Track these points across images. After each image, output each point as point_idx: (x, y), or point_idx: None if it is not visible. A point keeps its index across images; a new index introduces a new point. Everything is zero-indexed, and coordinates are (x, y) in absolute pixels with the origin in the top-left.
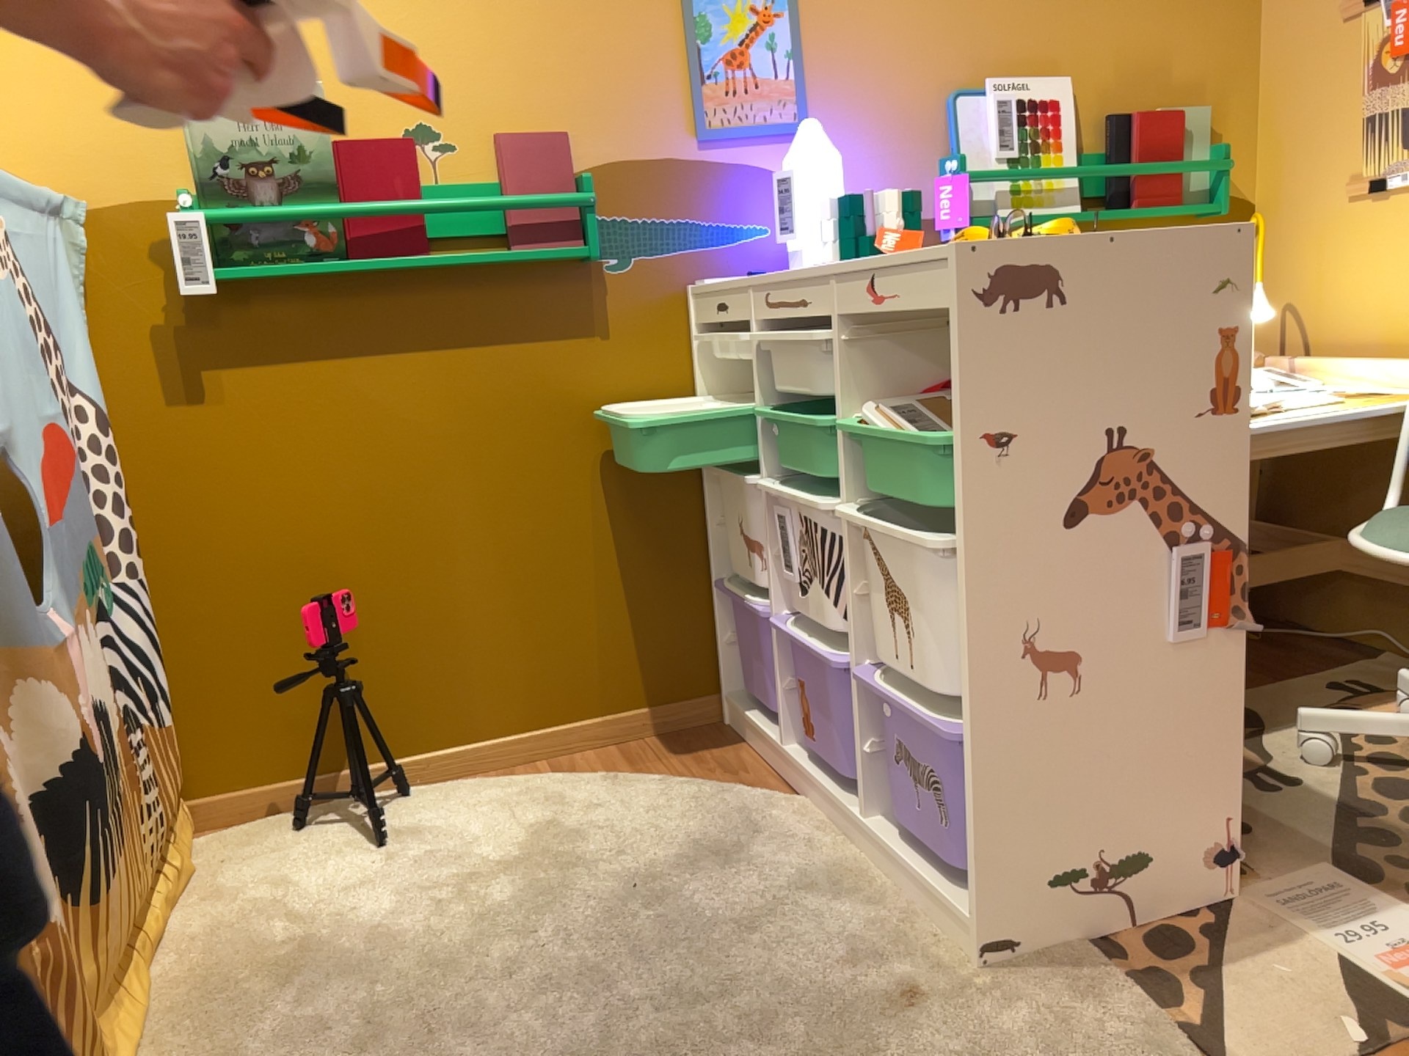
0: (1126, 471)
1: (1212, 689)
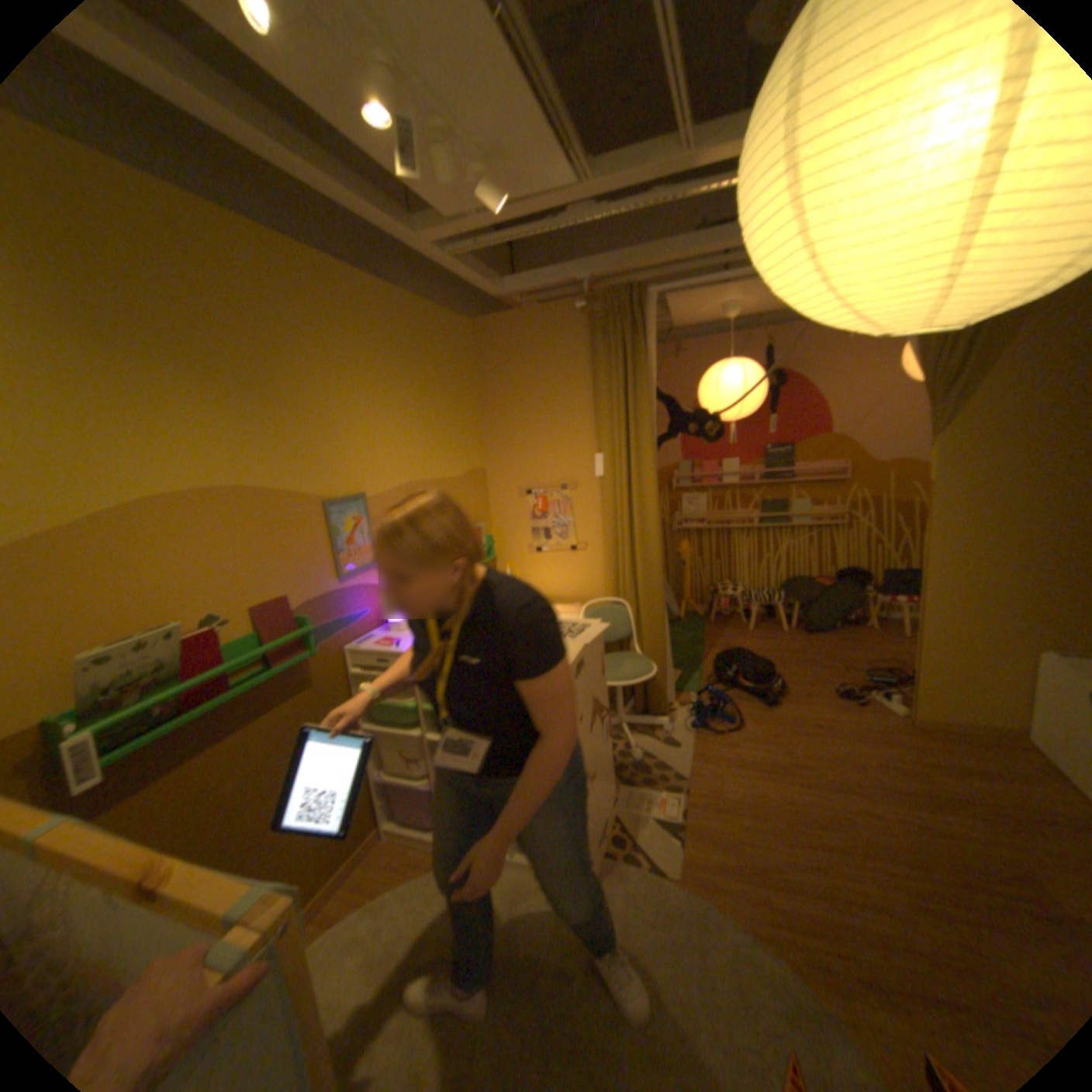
0: (595, 707)
1: (609, 756)
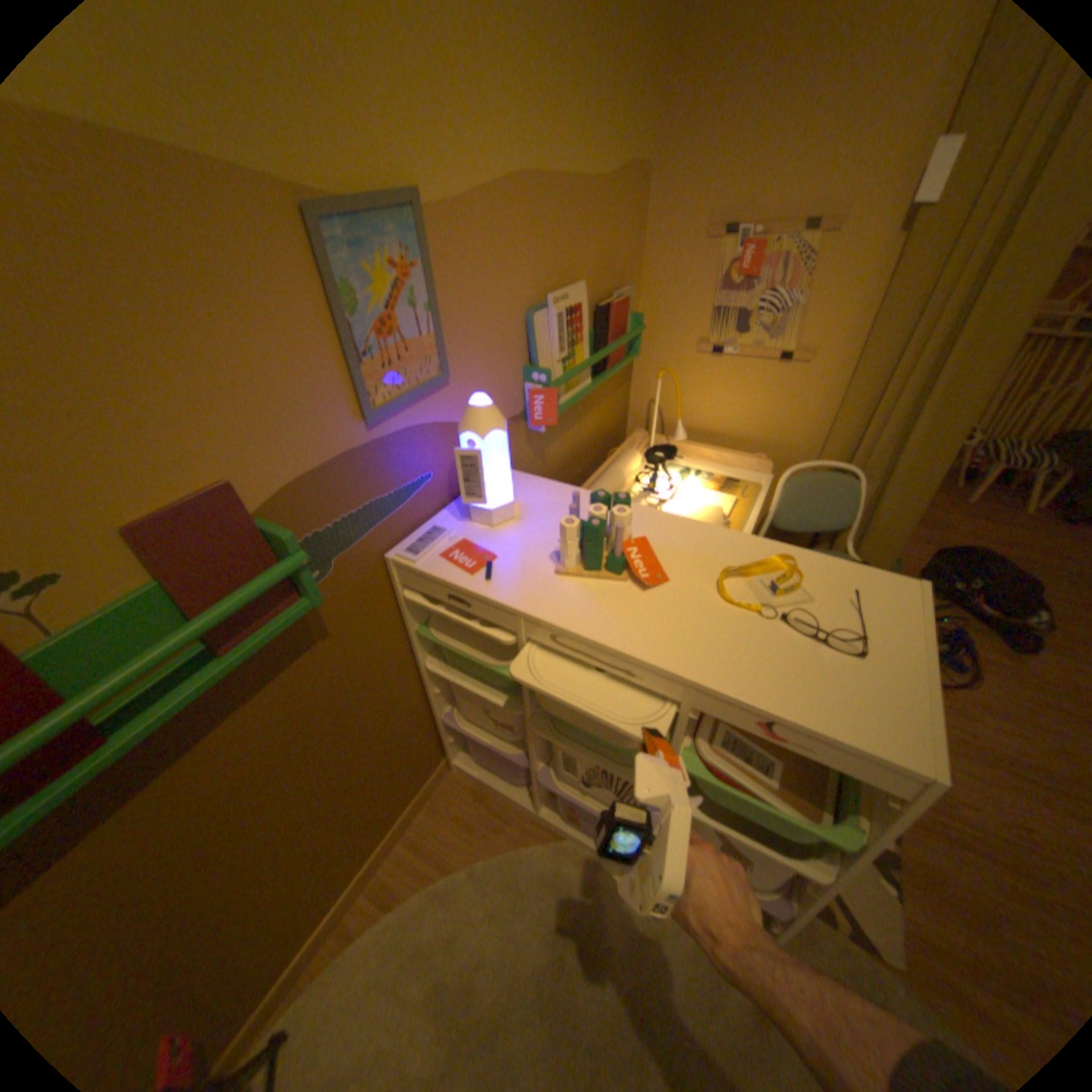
0: None
1: None
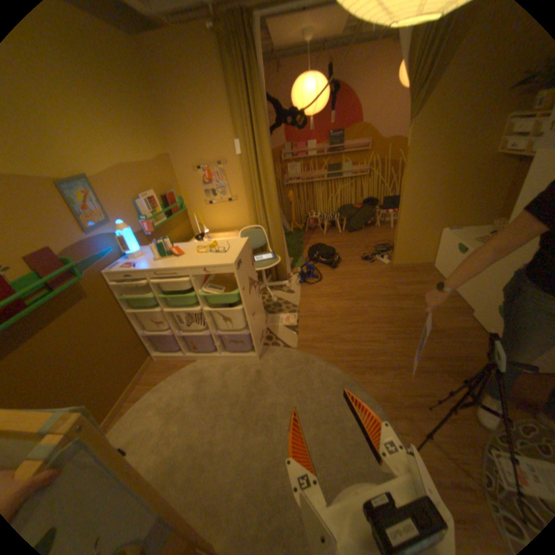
0: (250, 282)
1: (260, 303)
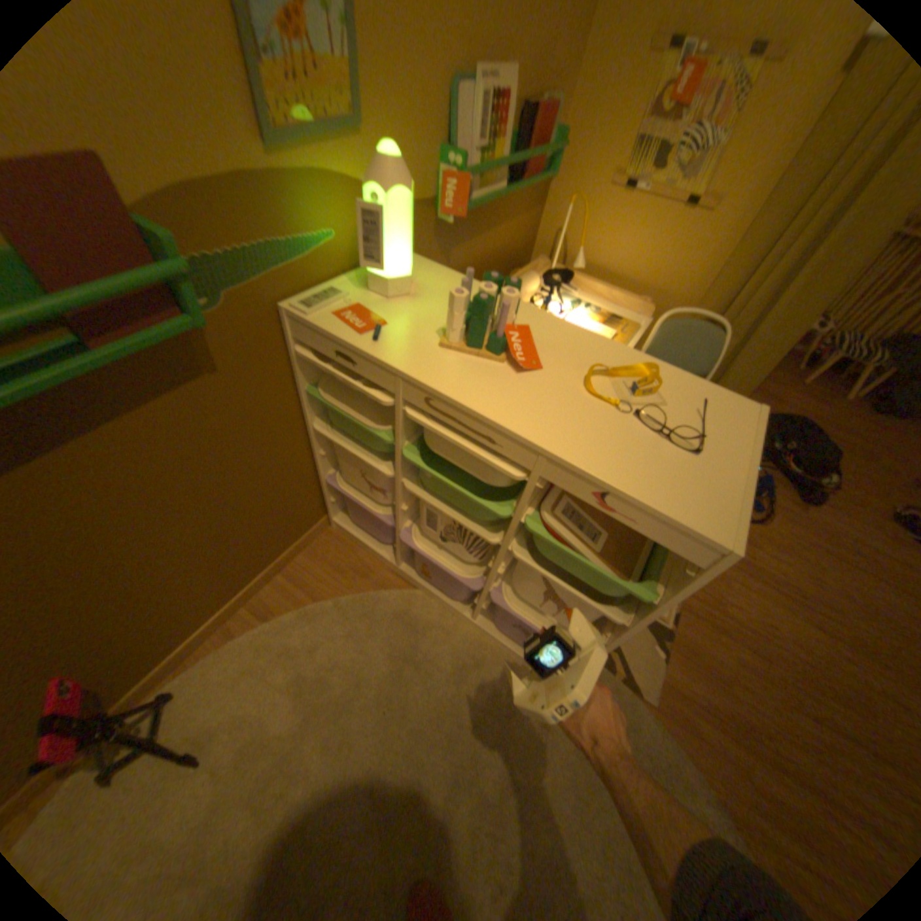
0: None
1: None
